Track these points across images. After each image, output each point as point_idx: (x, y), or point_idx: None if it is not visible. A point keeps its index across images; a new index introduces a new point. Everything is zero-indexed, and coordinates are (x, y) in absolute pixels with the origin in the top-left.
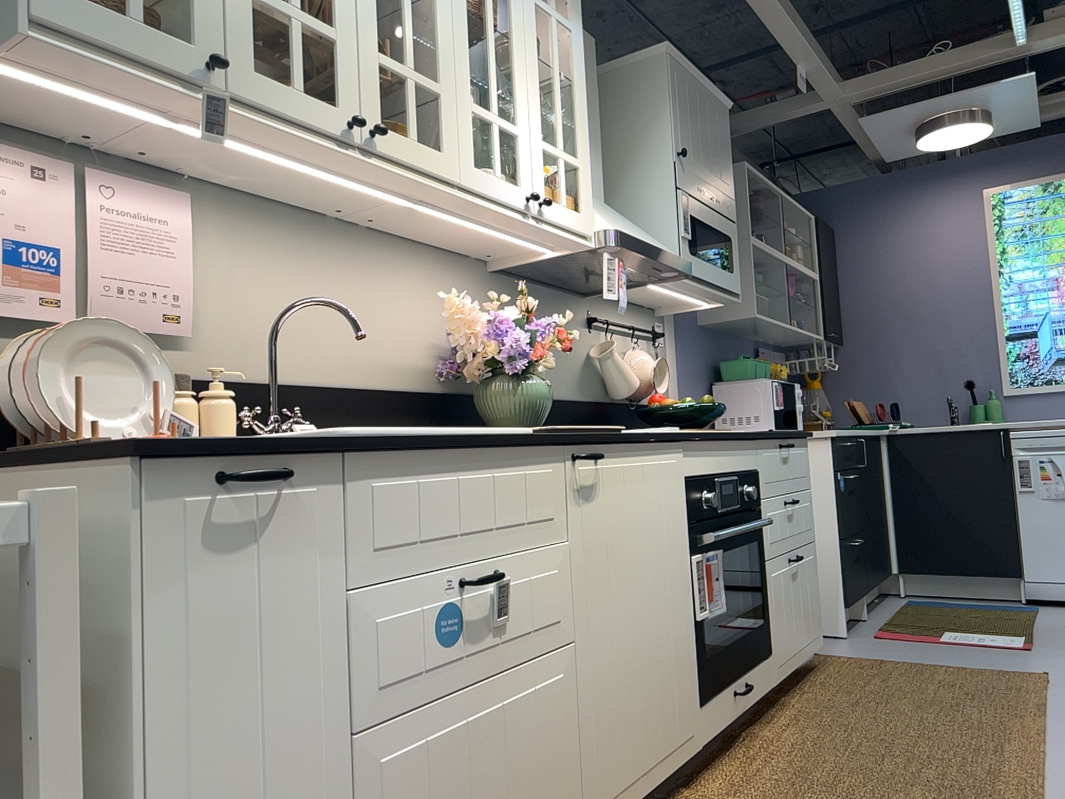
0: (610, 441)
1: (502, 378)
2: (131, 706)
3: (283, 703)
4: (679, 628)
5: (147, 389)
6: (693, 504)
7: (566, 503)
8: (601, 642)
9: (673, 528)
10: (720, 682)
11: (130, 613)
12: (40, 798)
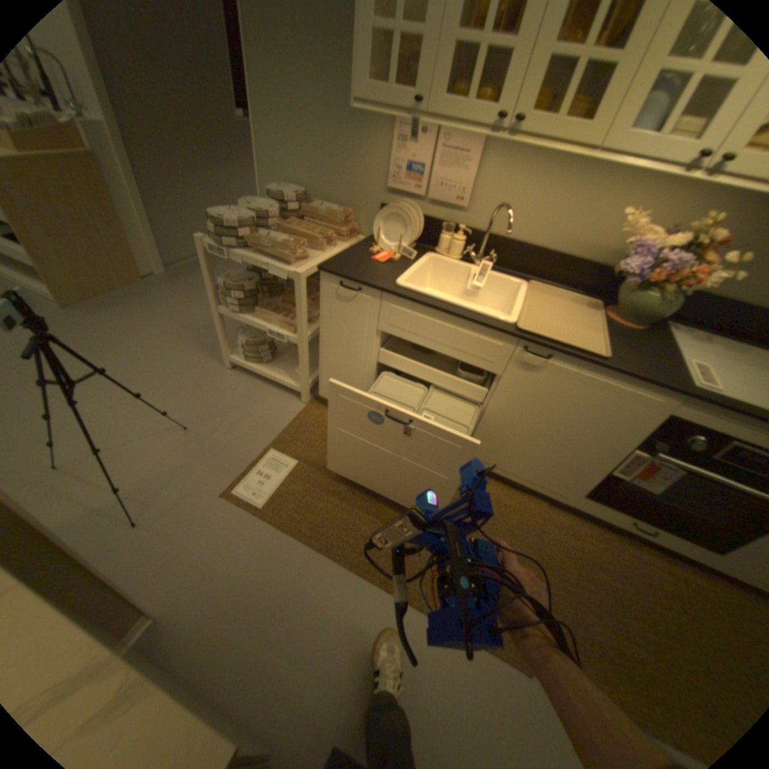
0: (567, 356)
1: (634, 281)
2: (322, 323)
3: (354, 345)
4: (588, 463)
5: (413, 235)
6: (669, 432)
7: (509, 363)
8: (506, 422)
9: (622, 427)
10: (620, 509)
11: (322, 306)
12: (299, 328)
